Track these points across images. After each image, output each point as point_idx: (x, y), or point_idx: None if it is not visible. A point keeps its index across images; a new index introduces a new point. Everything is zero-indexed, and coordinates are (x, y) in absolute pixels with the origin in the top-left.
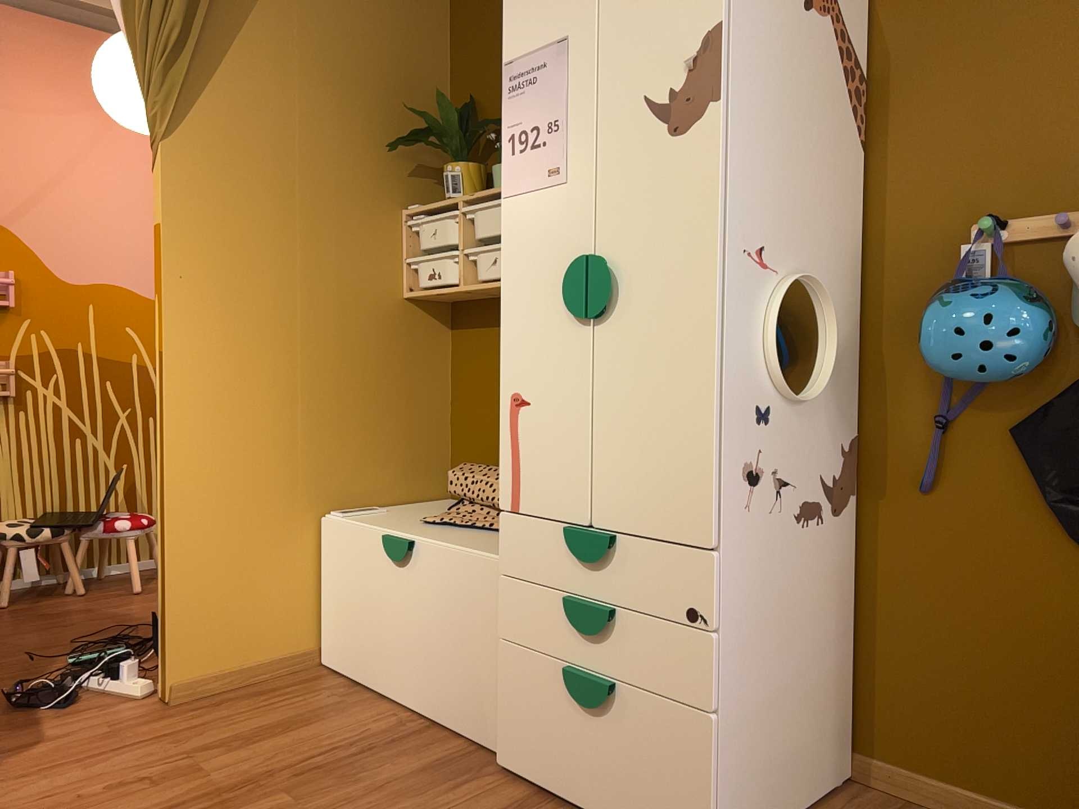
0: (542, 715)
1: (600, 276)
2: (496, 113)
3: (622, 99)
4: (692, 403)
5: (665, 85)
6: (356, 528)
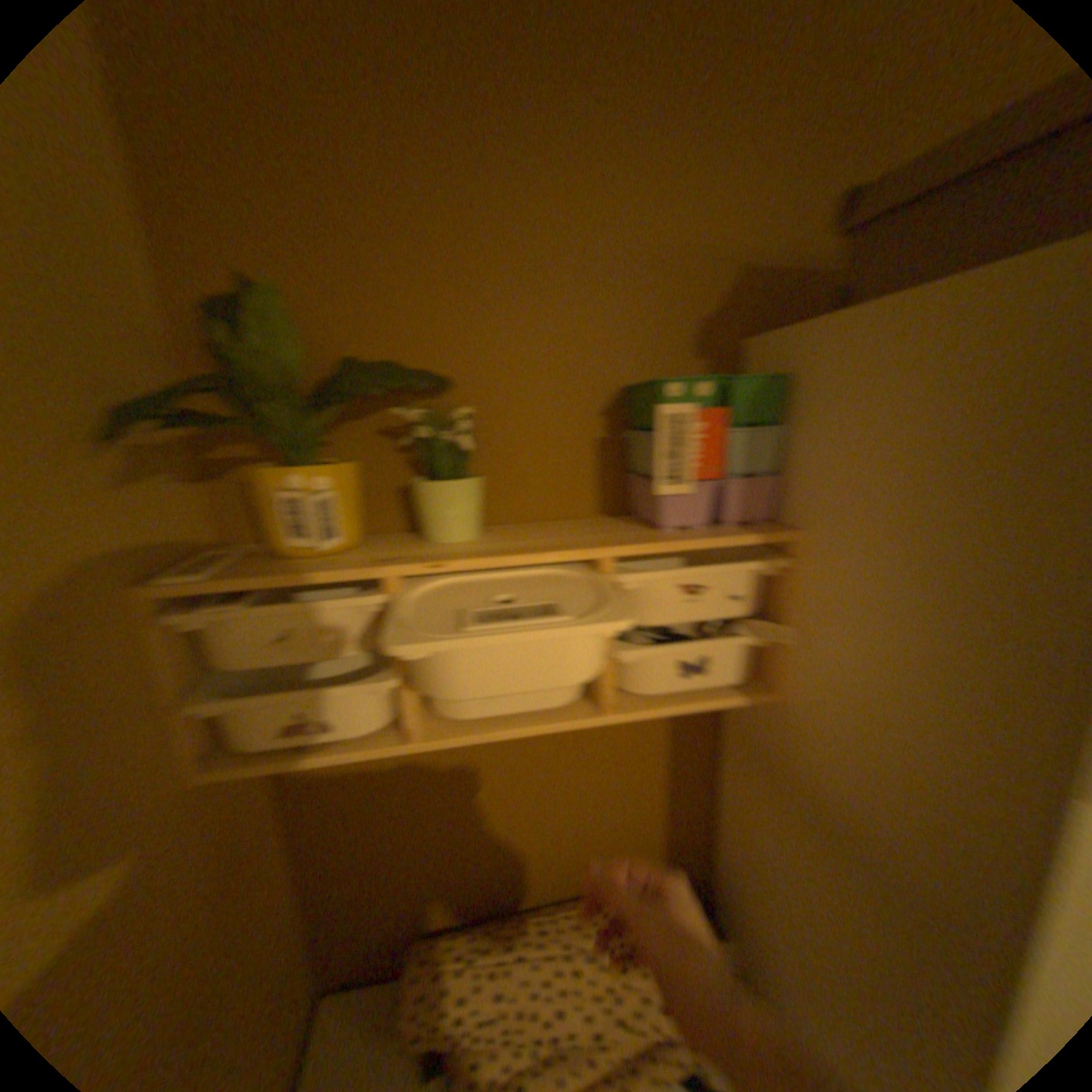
0: None
1: None
2: (345, 333)
3: None
4: None
5: None
6: None
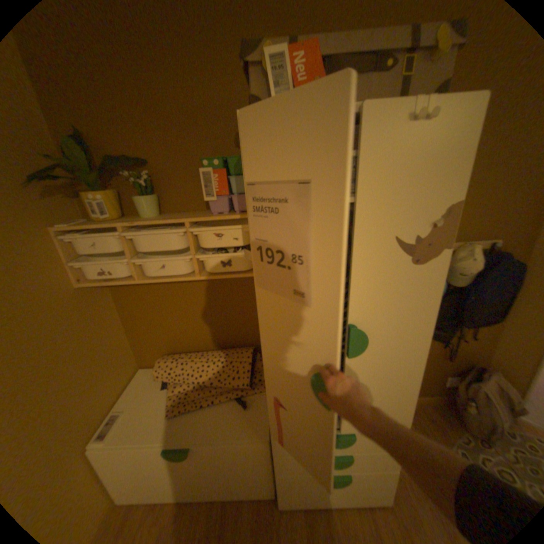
0: (307, 491)
1: (358, 339)
2: (109, 146)
3: (376, 235)
4: (406, 385)
5: (413, 232)
6: (128, 450)
